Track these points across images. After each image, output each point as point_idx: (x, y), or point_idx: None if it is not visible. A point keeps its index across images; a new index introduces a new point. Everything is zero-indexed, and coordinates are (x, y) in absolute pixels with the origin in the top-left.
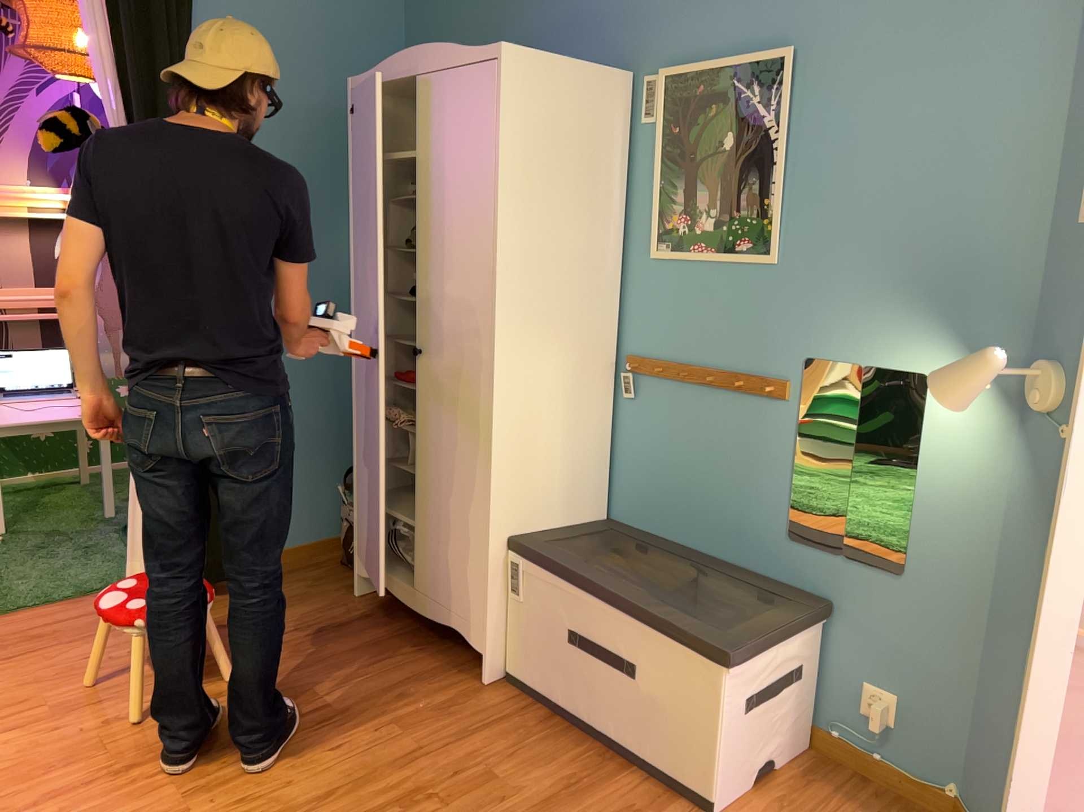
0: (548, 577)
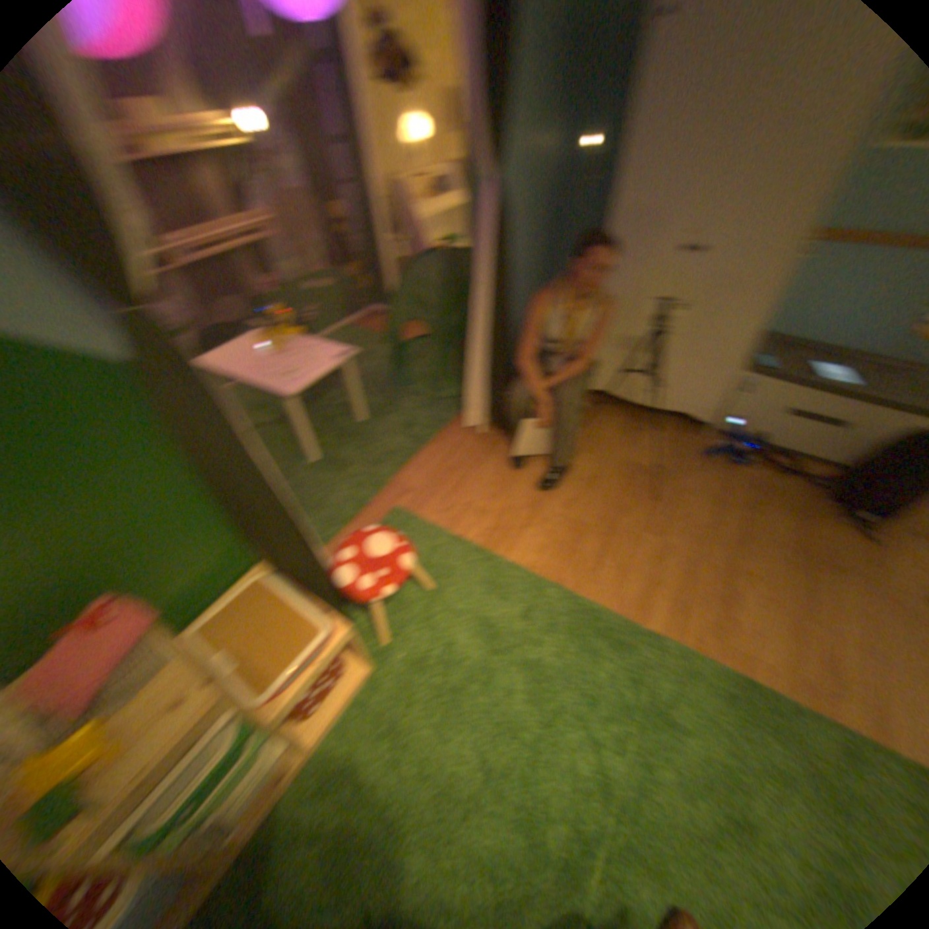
0: (785, 383)
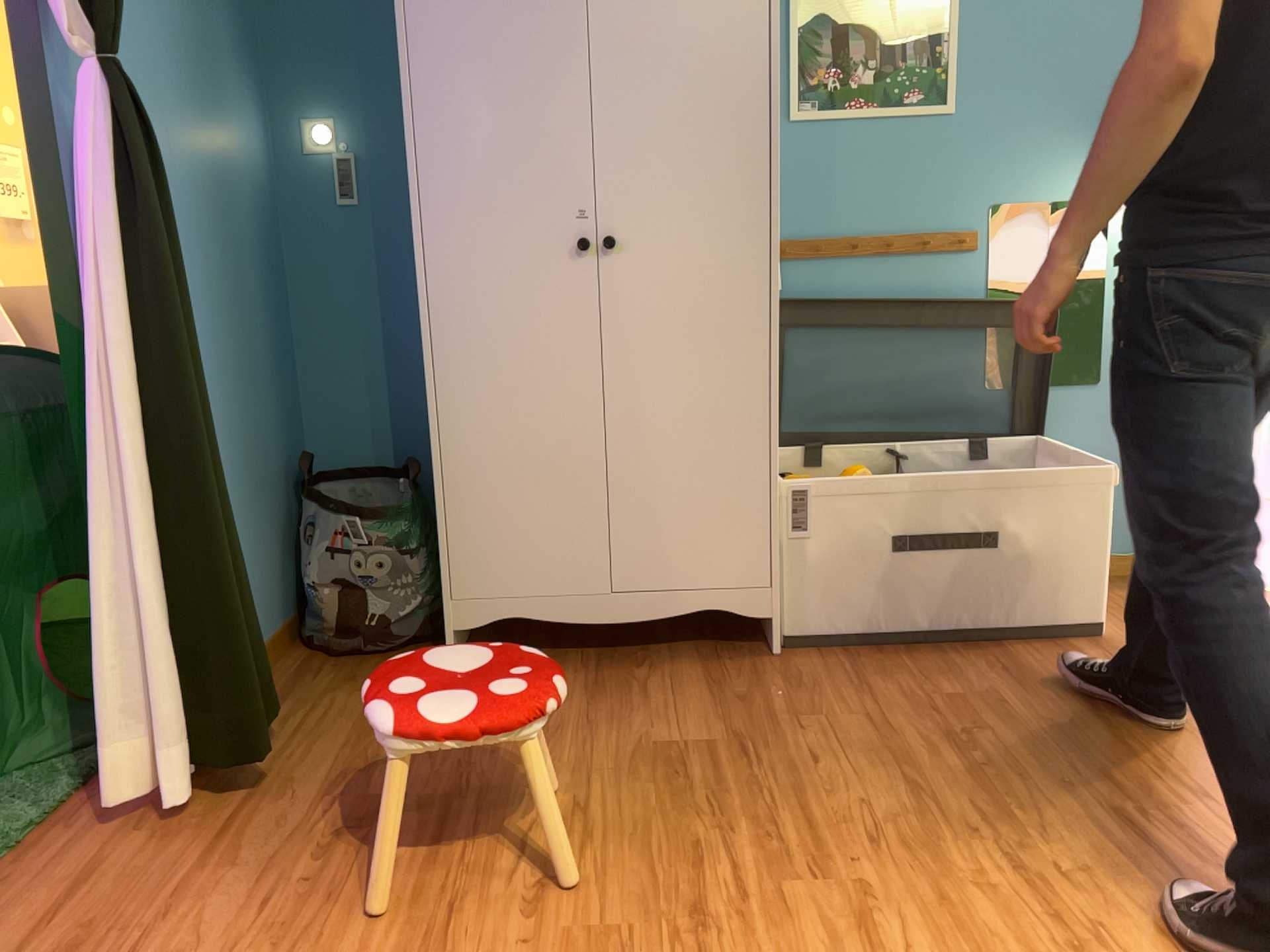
0: (857, 480)
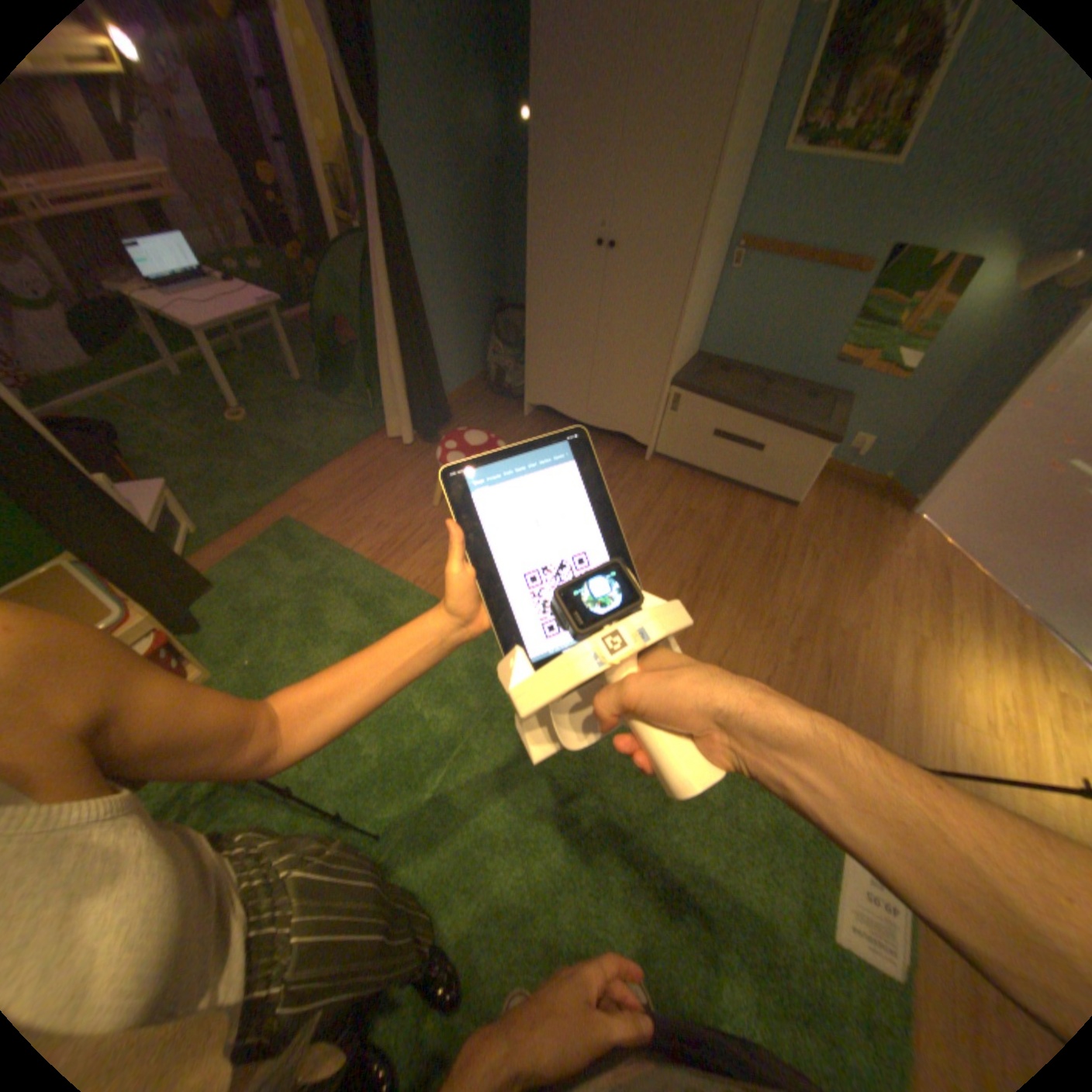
0: (708, 401)
